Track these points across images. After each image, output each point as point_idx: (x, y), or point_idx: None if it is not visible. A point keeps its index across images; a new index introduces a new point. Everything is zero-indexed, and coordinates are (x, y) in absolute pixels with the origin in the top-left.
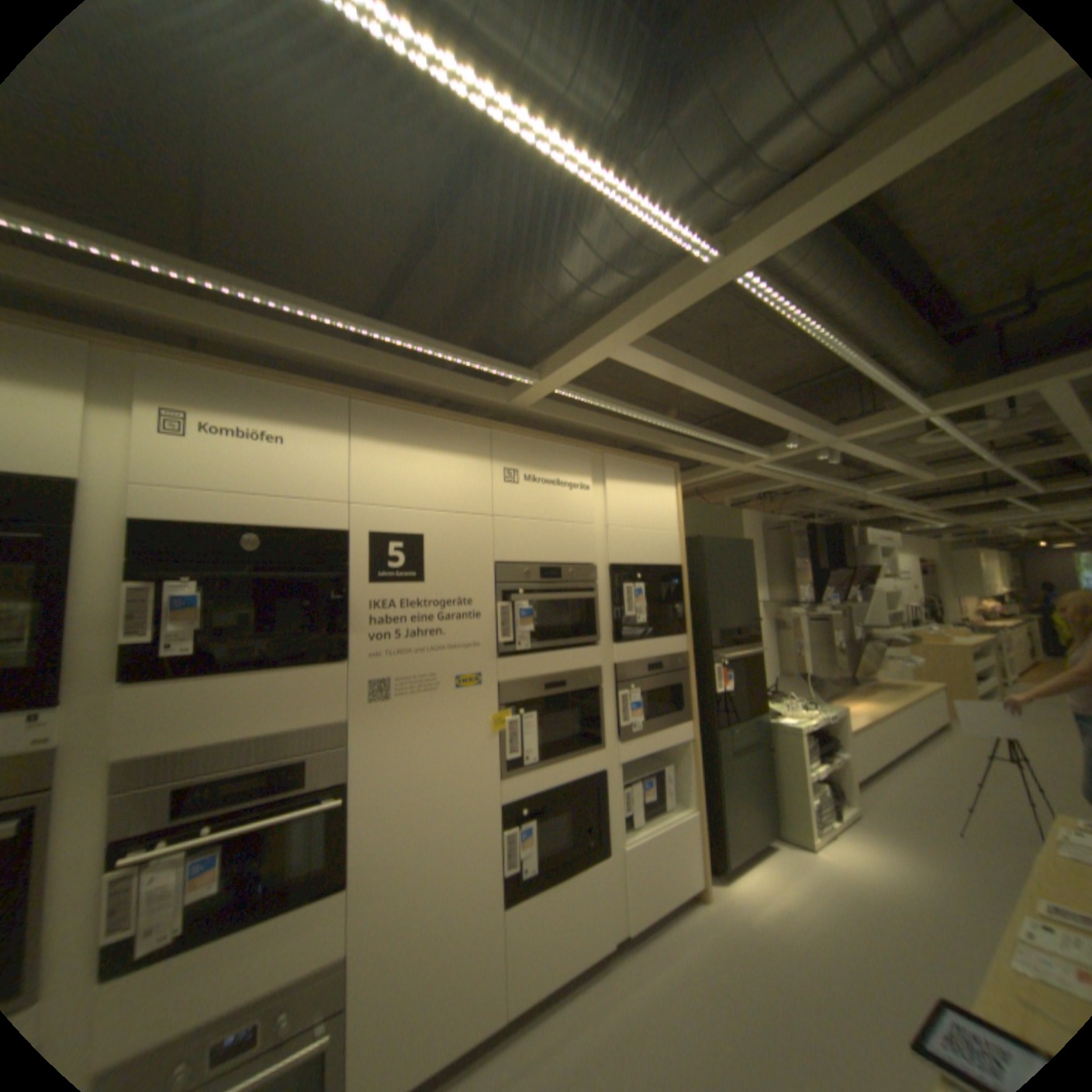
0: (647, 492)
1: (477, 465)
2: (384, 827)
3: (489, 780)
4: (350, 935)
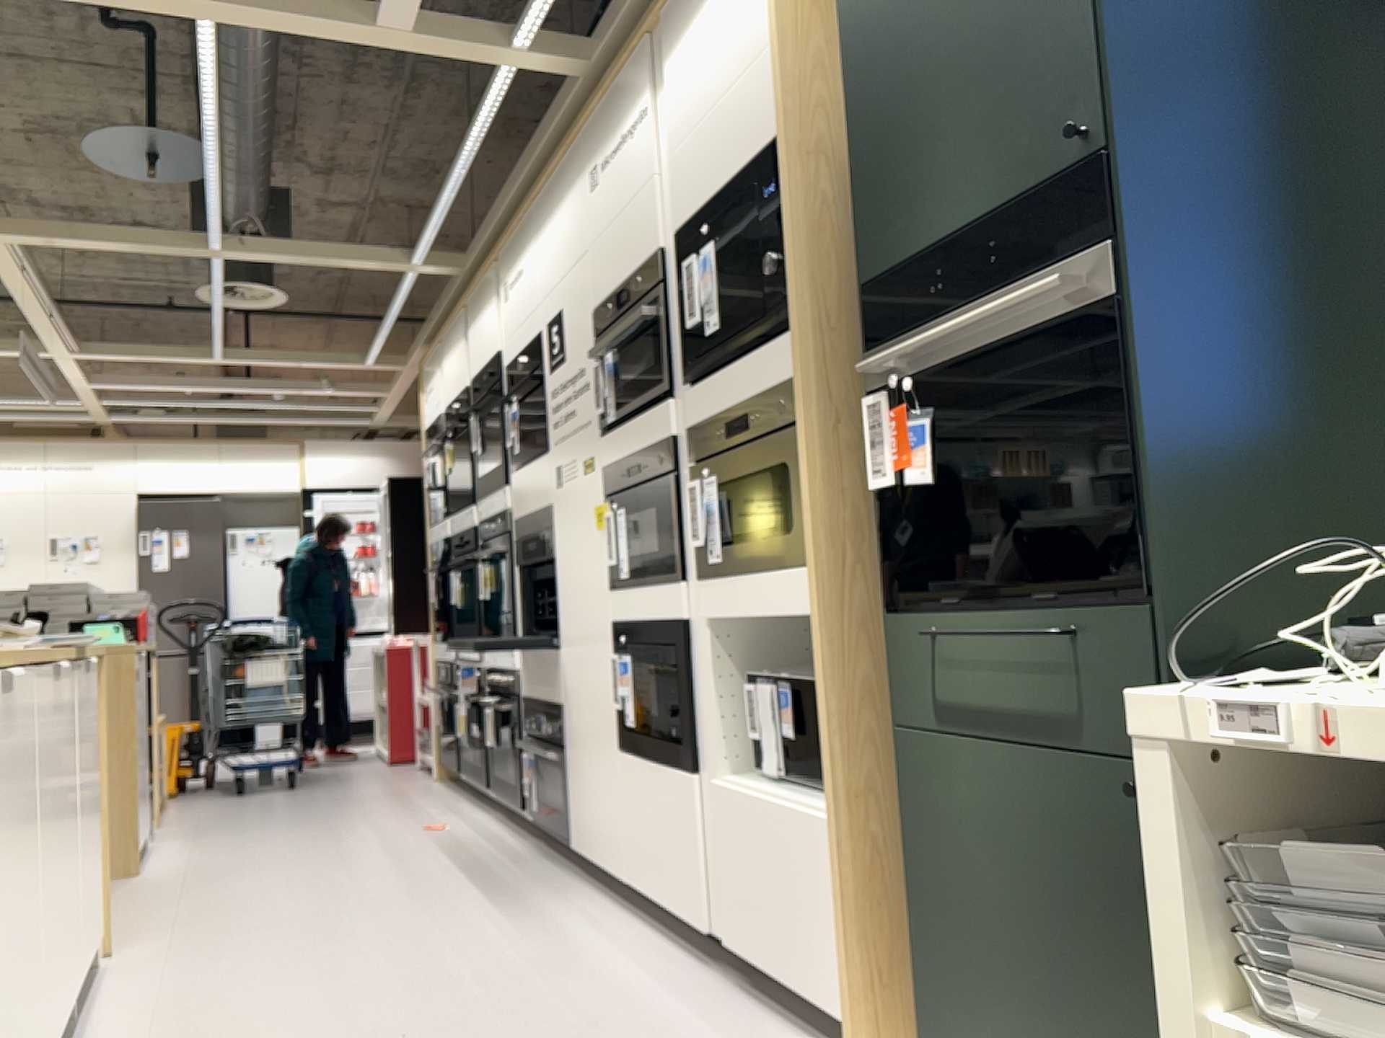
0: (718, 7)
1: (577, 192)
2: (566, 606)
3: (604, 587)
4: (563, 690)
